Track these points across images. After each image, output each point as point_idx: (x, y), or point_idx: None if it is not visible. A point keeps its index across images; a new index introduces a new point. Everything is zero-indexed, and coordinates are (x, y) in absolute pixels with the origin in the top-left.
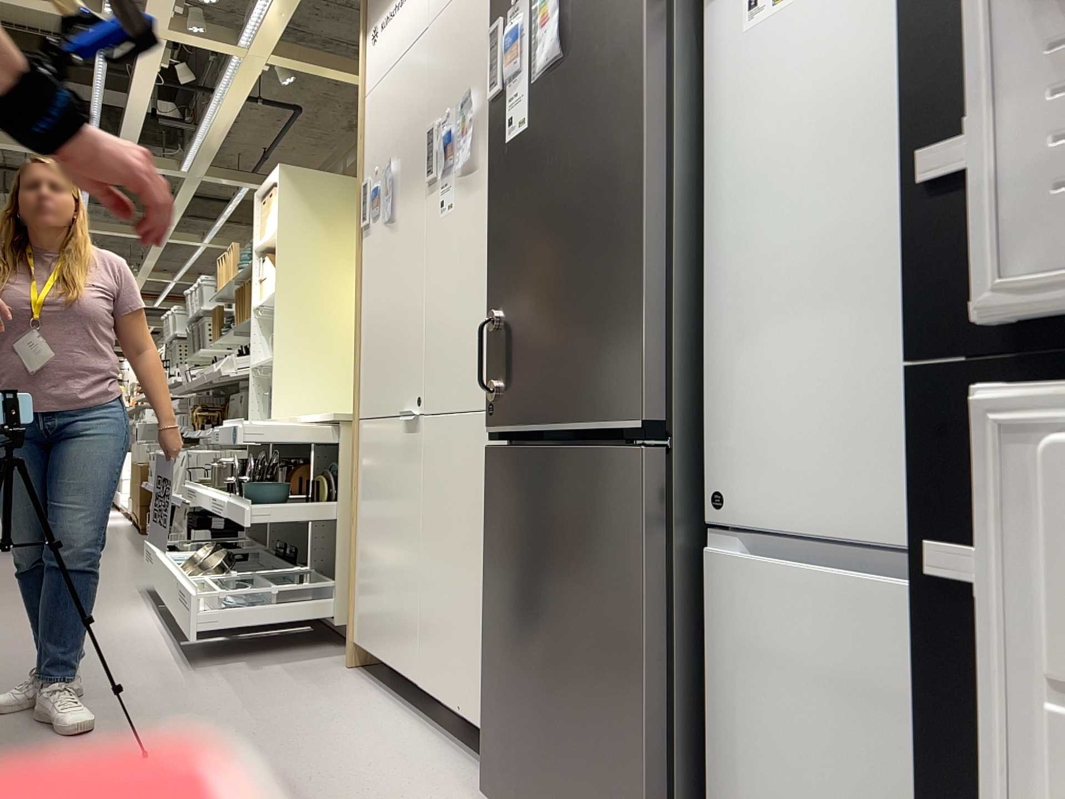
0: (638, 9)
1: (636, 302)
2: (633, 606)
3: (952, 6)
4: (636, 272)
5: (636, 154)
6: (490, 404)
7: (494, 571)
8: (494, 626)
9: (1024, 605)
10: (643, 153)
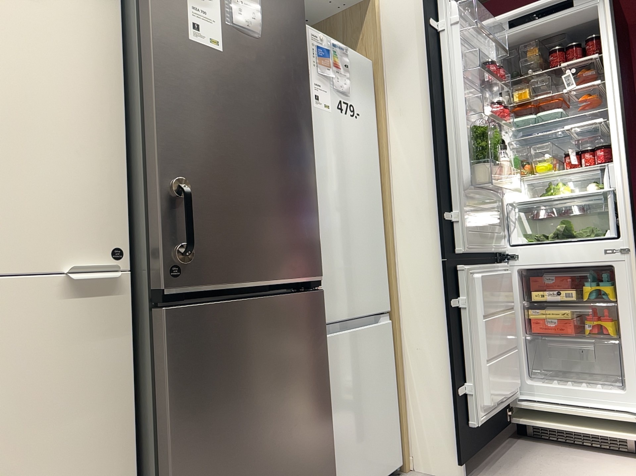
0: (305, 63)
1: (313, 213)
2: (322, 372)
3: (444, 181)
4: (312, 198)
5: (309, 137)
6: (171, 264)
7: (189, 420)
8: (191, 473)
9: (469, 302)
10: (312, 138)
